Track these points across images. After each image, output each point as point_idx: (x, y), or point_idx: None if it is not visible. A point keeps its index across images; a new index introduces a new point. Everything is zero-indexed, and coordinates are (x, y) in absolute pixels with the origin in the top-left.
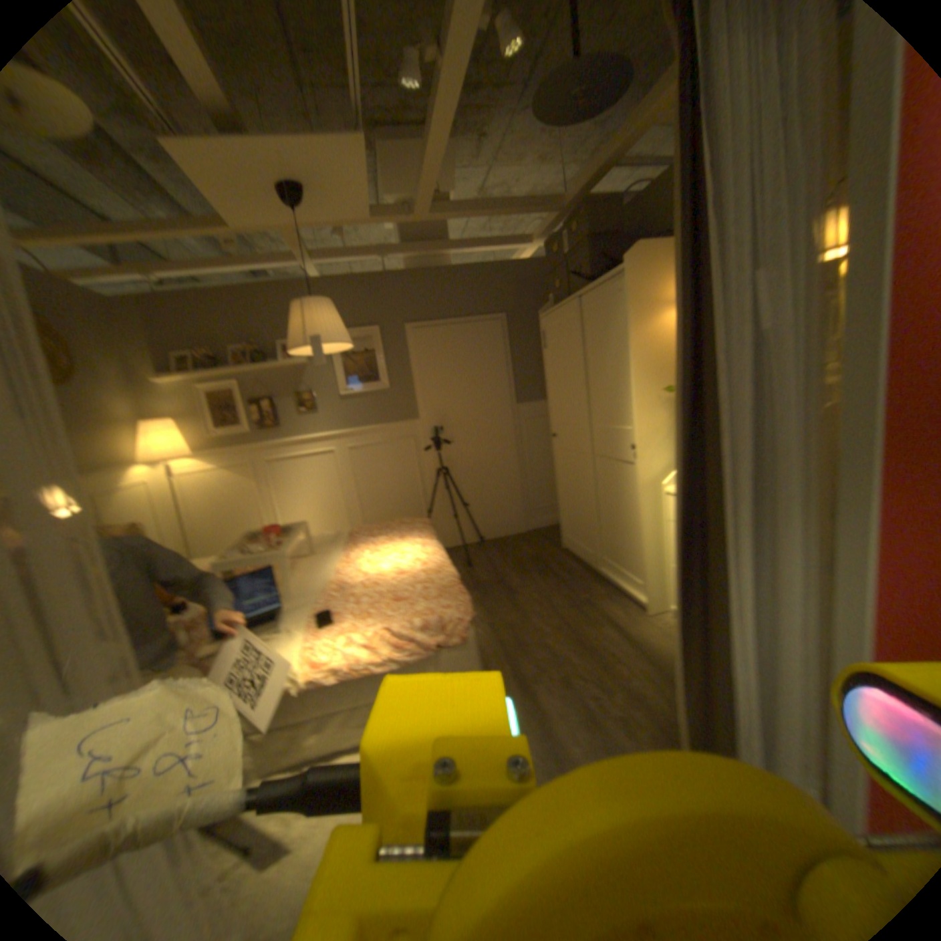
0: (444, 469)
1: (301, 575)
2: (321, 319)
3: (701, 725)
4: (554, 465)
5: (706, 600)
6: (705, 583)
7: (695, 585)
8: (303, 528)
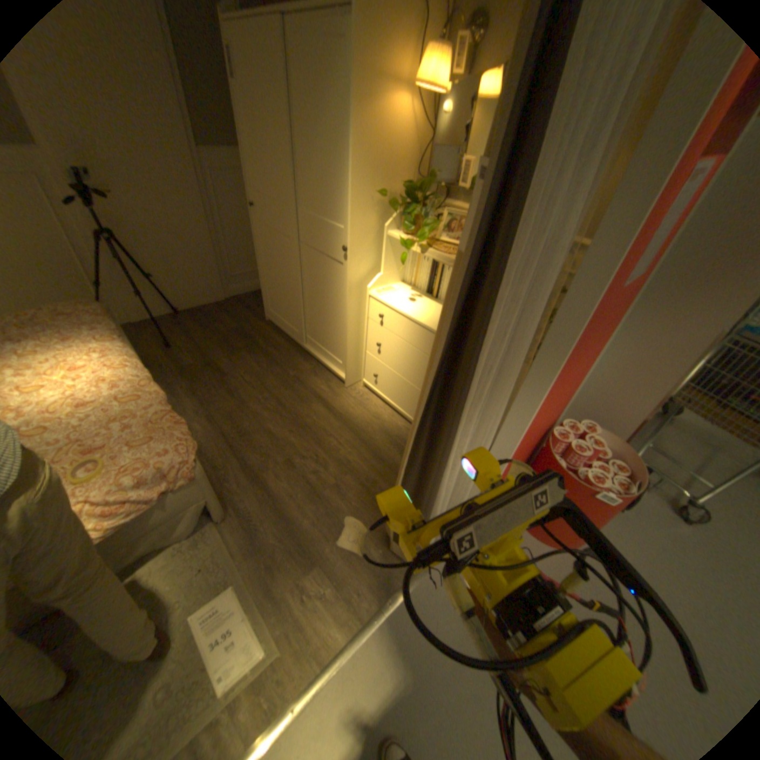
0: (108, 230)
1: None
2: None
3: None
4: (250, 230)
5: (425, 445)
6: (427, 436)
7: (421, 439)
8: None
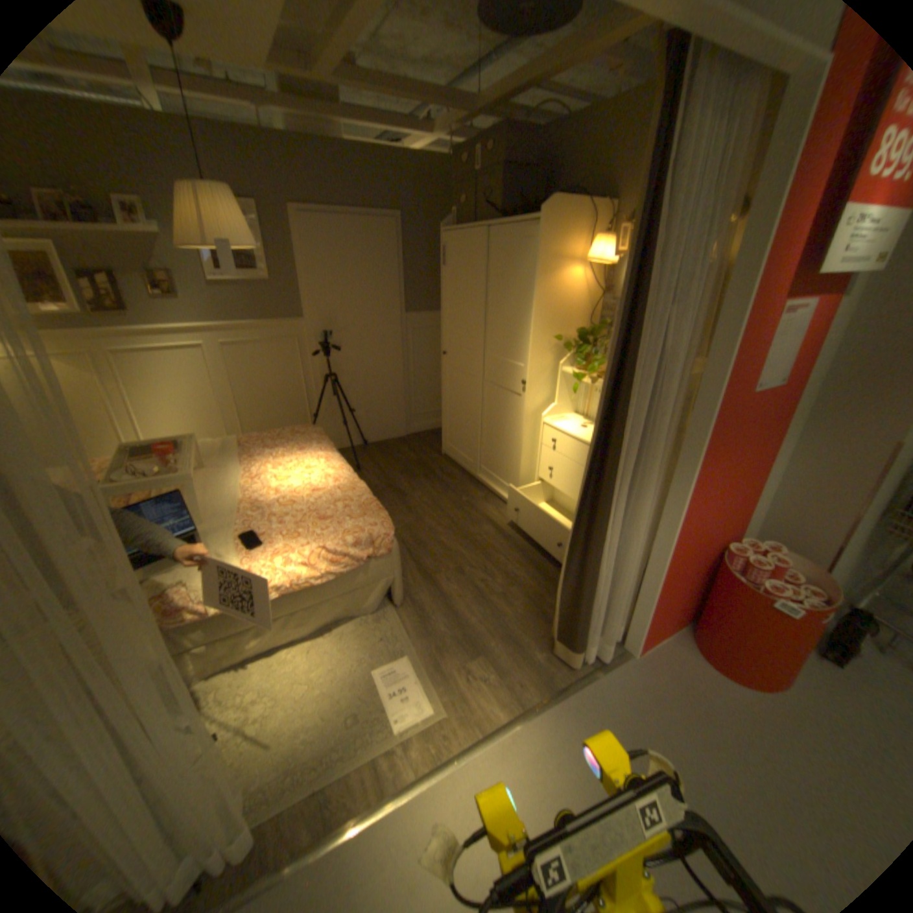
0: (331, 375)
1: (206, 495)
2: (213, 209)
3: (568, 599)
4: (436, 376)
5: (587, 525)
6: (589, 514)
7: (583, 516)
8: (193, 443)
